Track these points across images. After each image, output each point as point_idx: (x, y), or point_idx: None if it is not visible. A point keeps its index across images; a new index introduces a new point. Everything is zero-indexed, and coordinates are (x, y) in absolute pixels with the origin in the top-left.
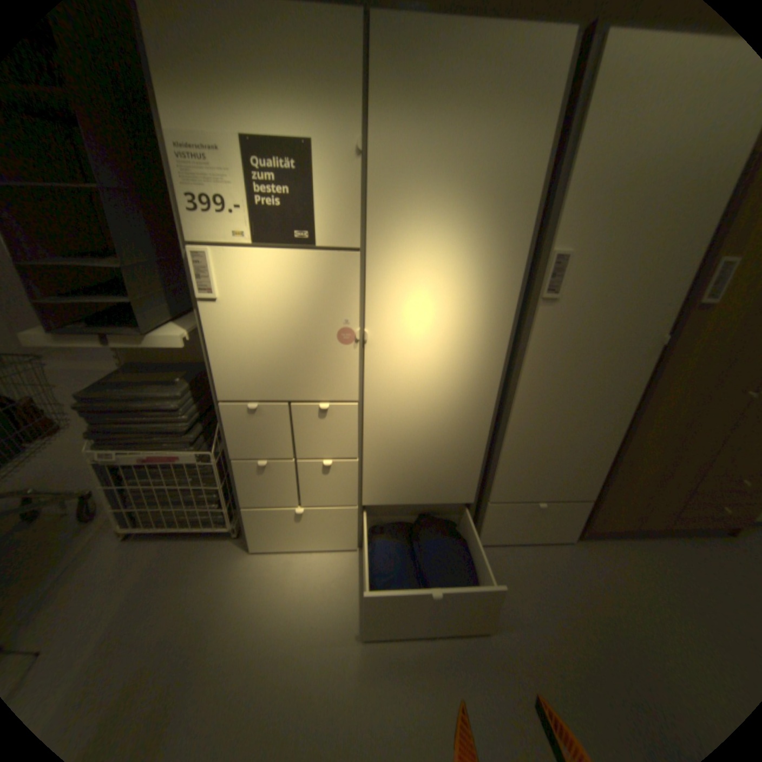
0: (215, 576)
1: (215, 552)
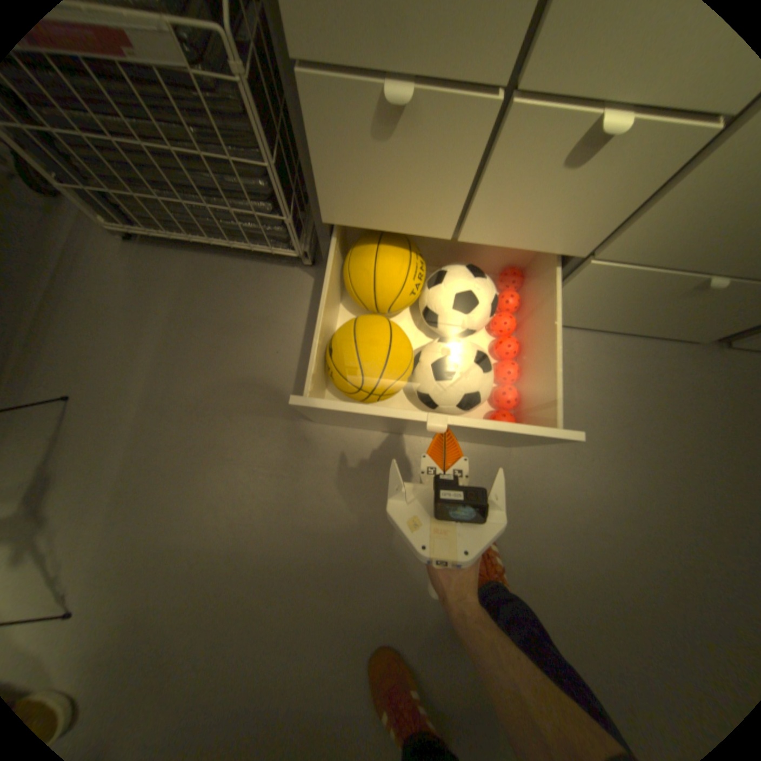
0: (288, 326)
1: (280, 286)
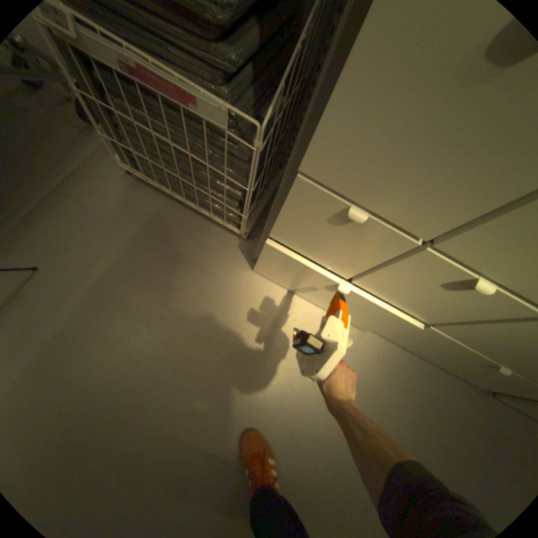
0: (214, 275)
1: (219, 244)
